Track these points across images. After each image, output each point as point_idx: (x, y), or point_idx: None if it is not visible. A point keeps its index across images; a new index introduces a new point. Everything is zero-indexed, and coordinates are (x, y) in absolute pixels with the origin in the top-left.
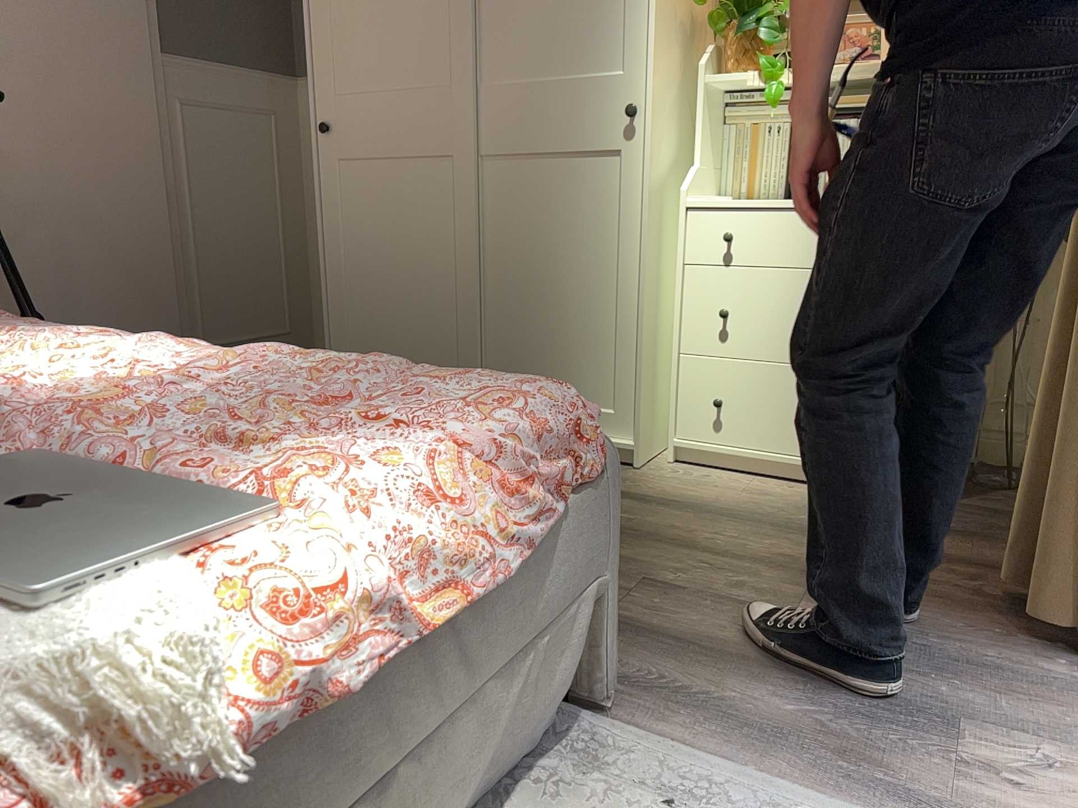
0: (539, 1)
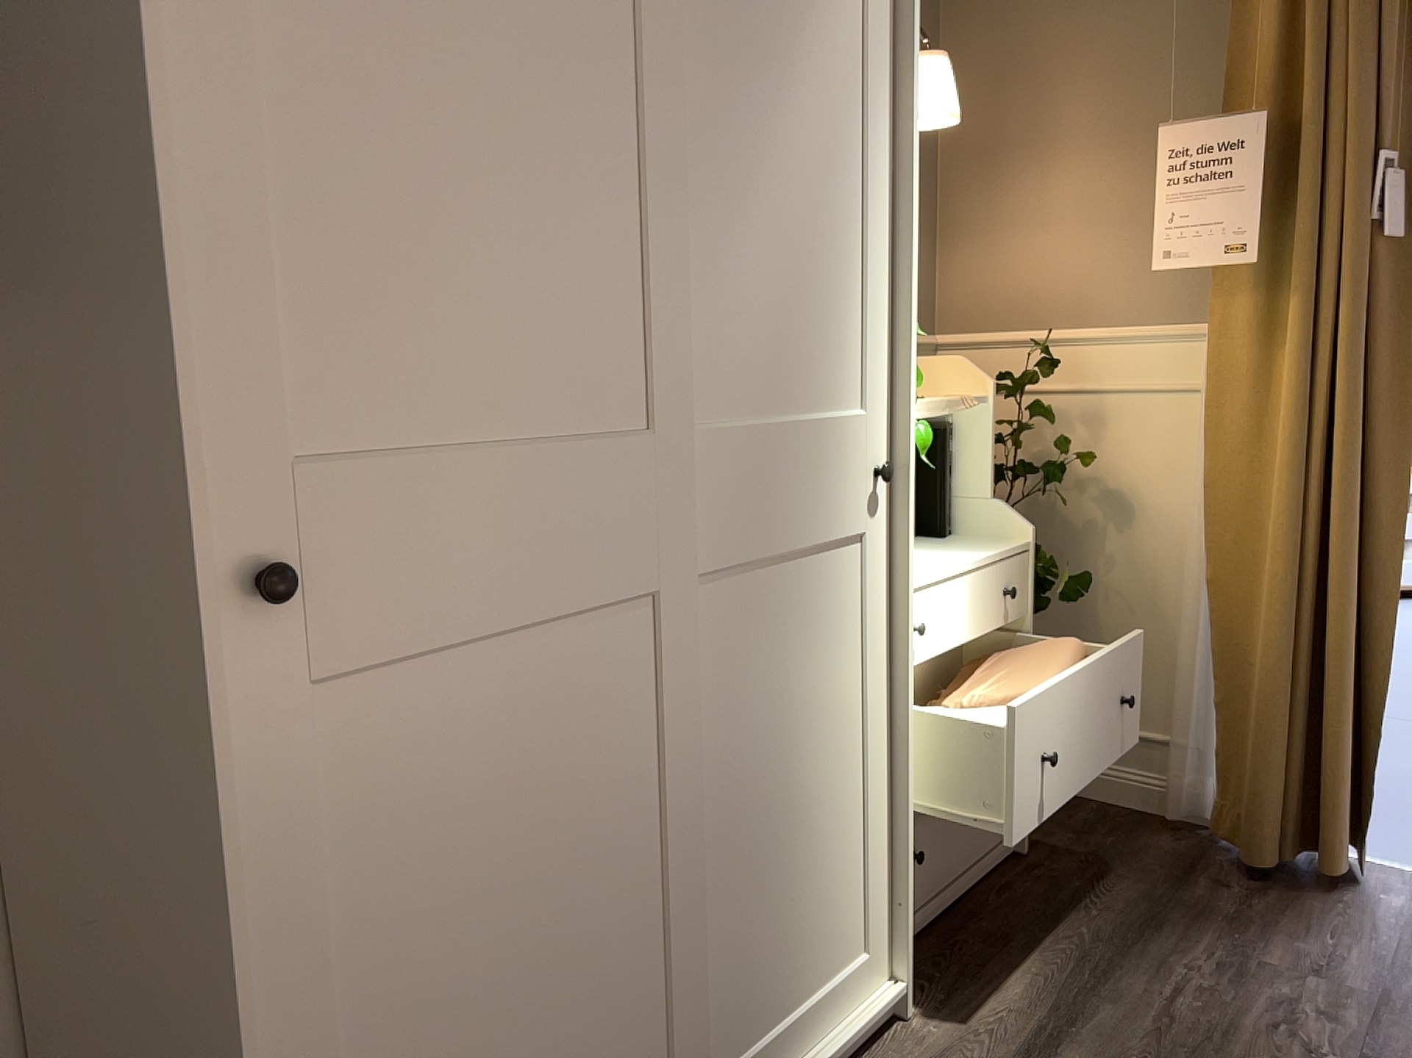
0: (765, 264)
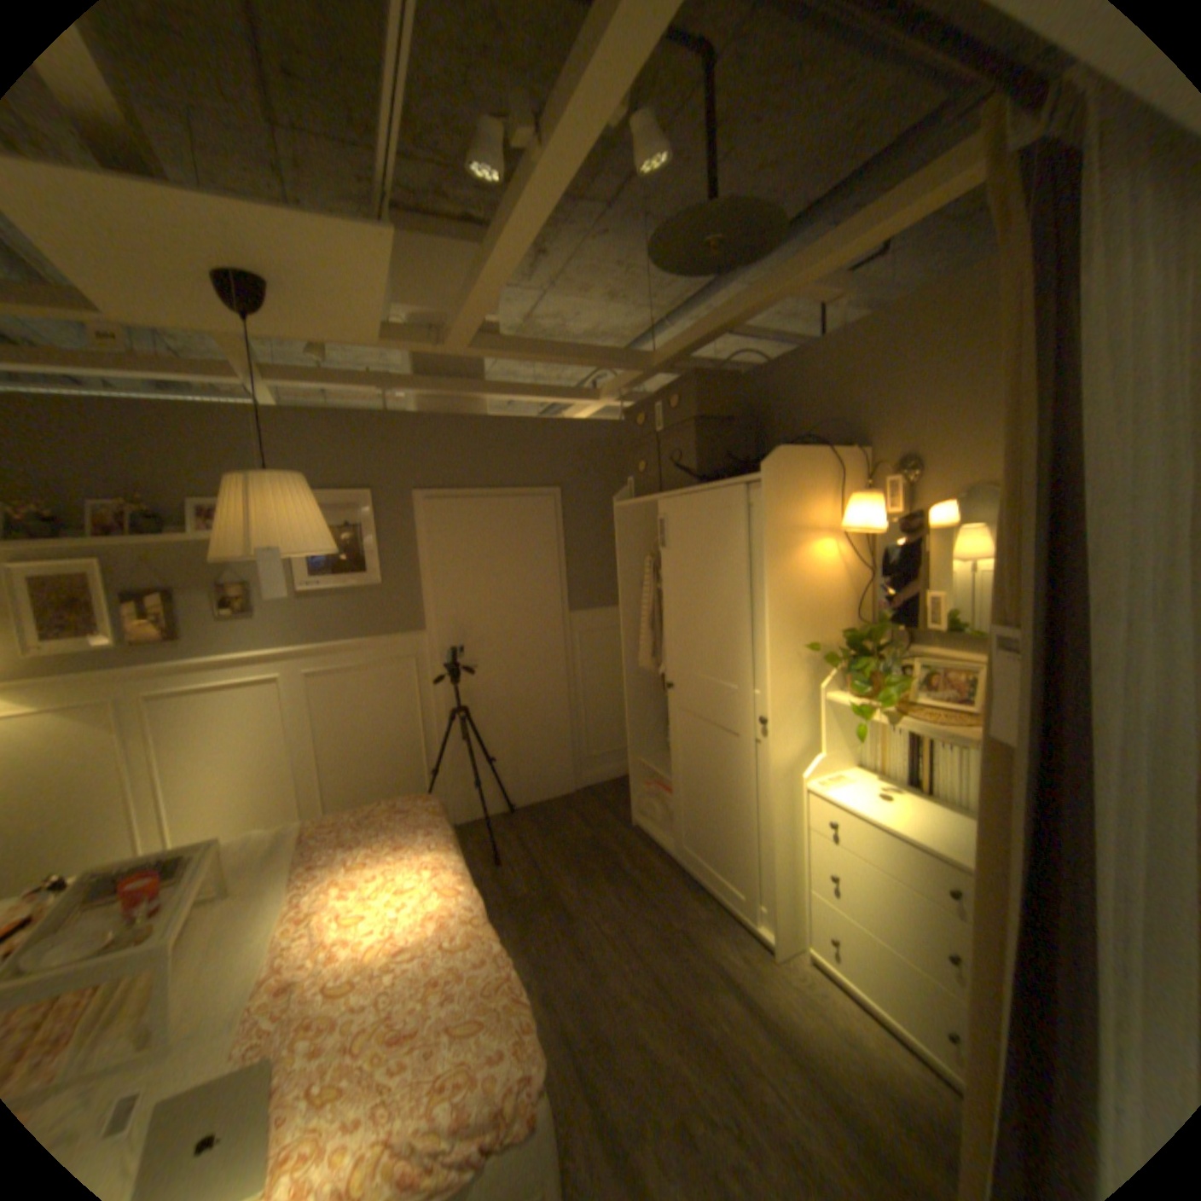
0: (715, 634)
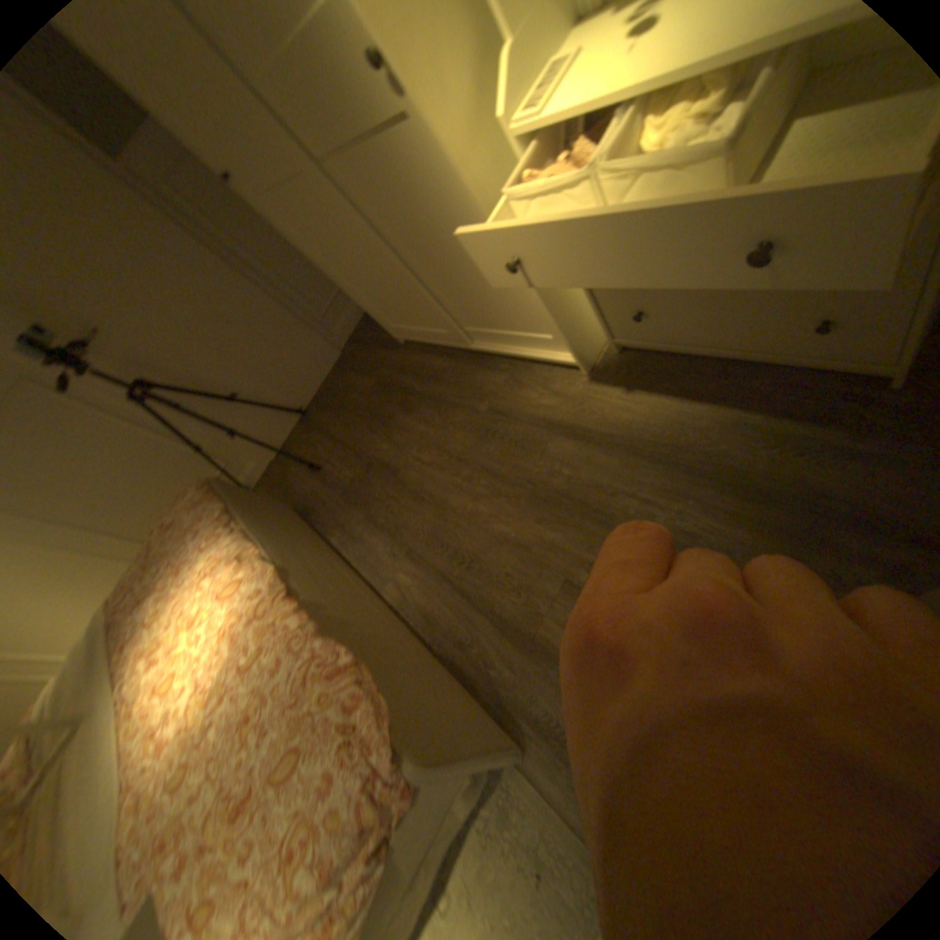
0: None
